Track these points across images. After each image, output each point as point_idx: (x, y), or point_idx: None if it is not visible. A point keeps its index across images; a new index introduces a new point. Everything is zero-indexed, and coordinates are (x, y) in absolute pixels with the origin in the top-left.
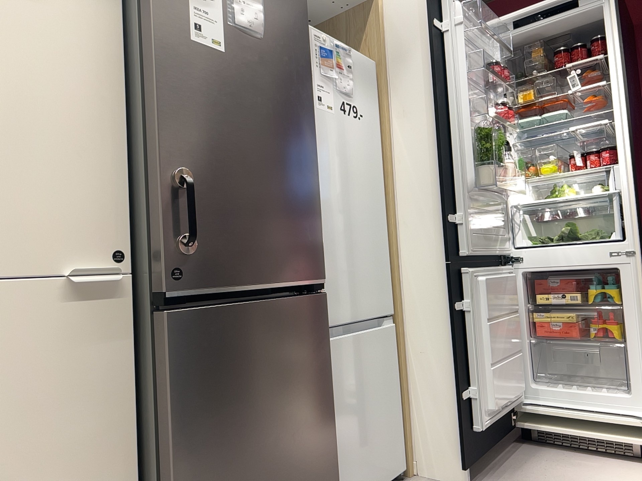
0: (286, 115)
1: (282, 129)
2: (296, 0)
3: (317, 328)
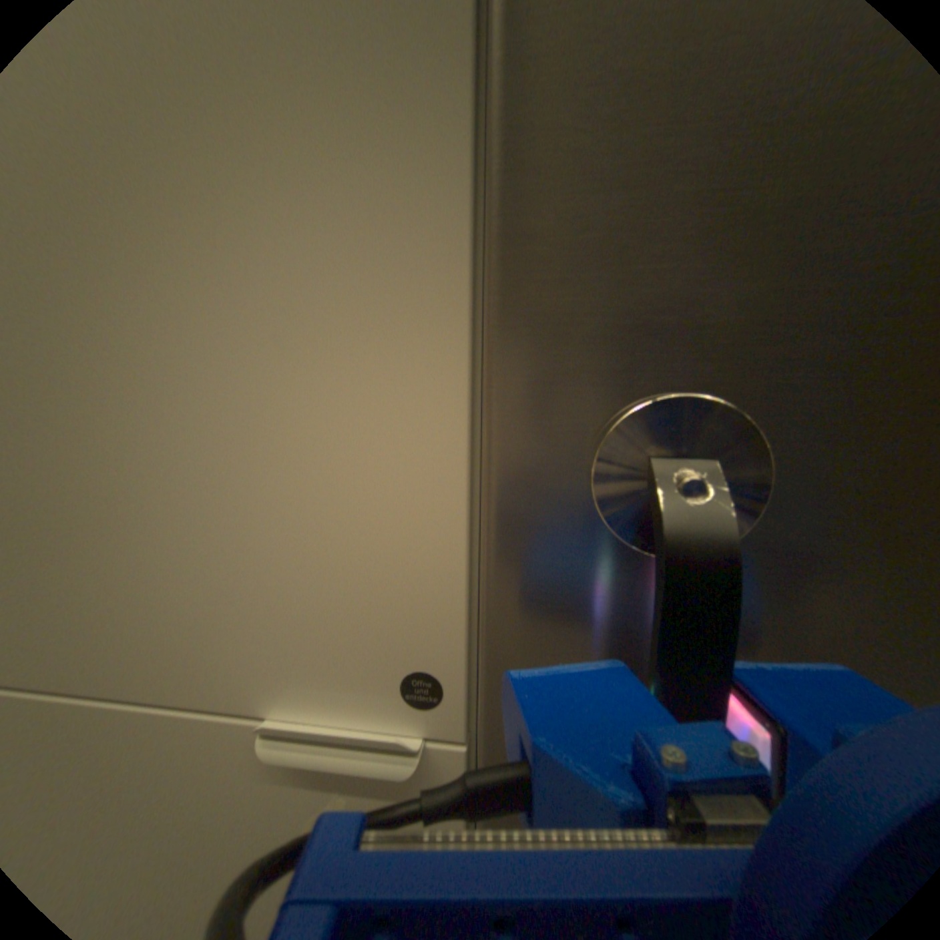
0: None
1: None
2: None
3: None
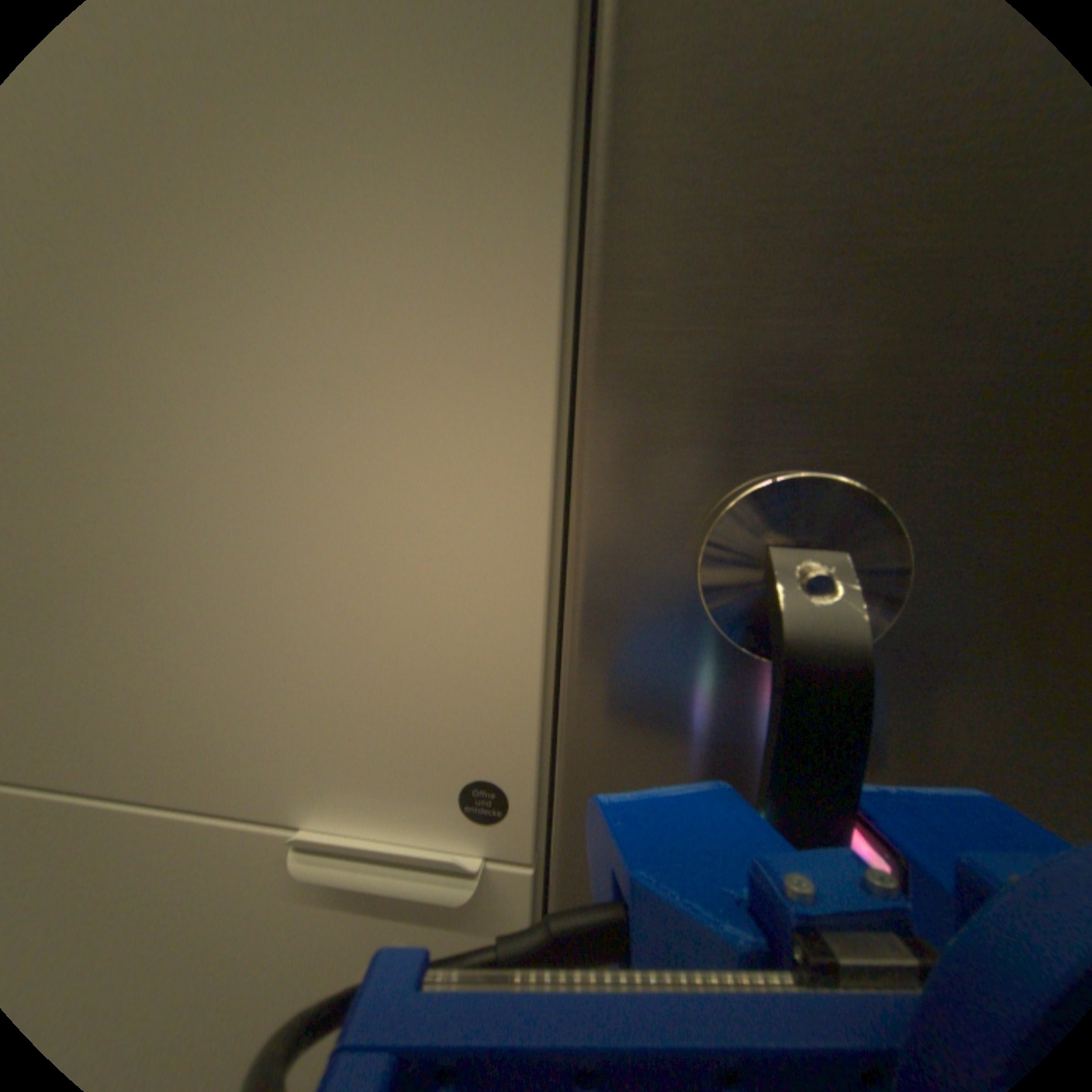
0: None
1: None
2: None
3: None
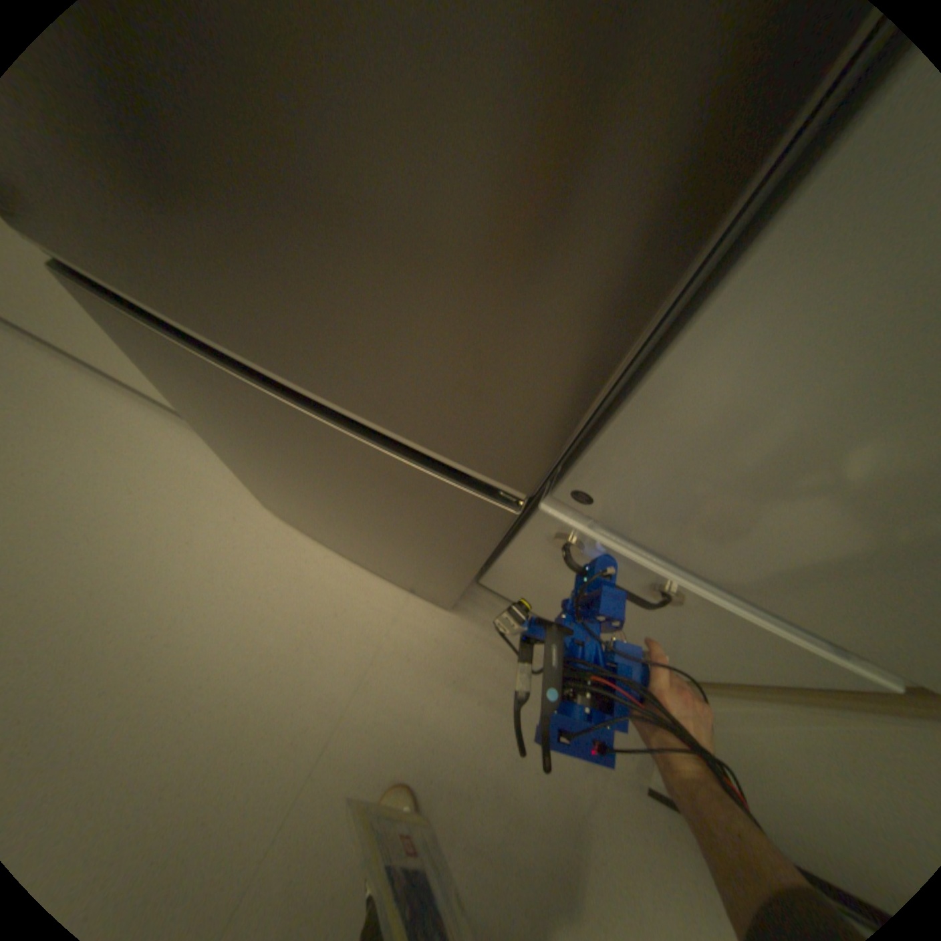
0: None
1: None
2: None
3: (451, 515)
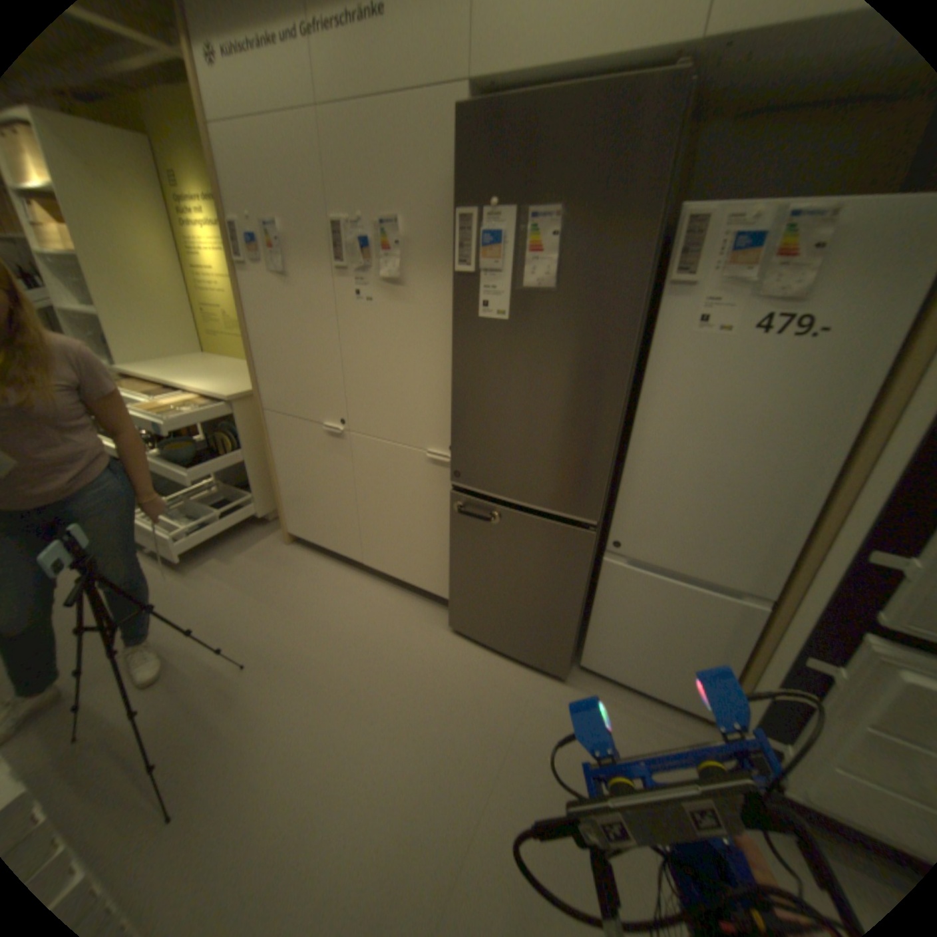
0: (577, 368)
1: (567, 382)
2: (636, 210)
3: (574, 551)
